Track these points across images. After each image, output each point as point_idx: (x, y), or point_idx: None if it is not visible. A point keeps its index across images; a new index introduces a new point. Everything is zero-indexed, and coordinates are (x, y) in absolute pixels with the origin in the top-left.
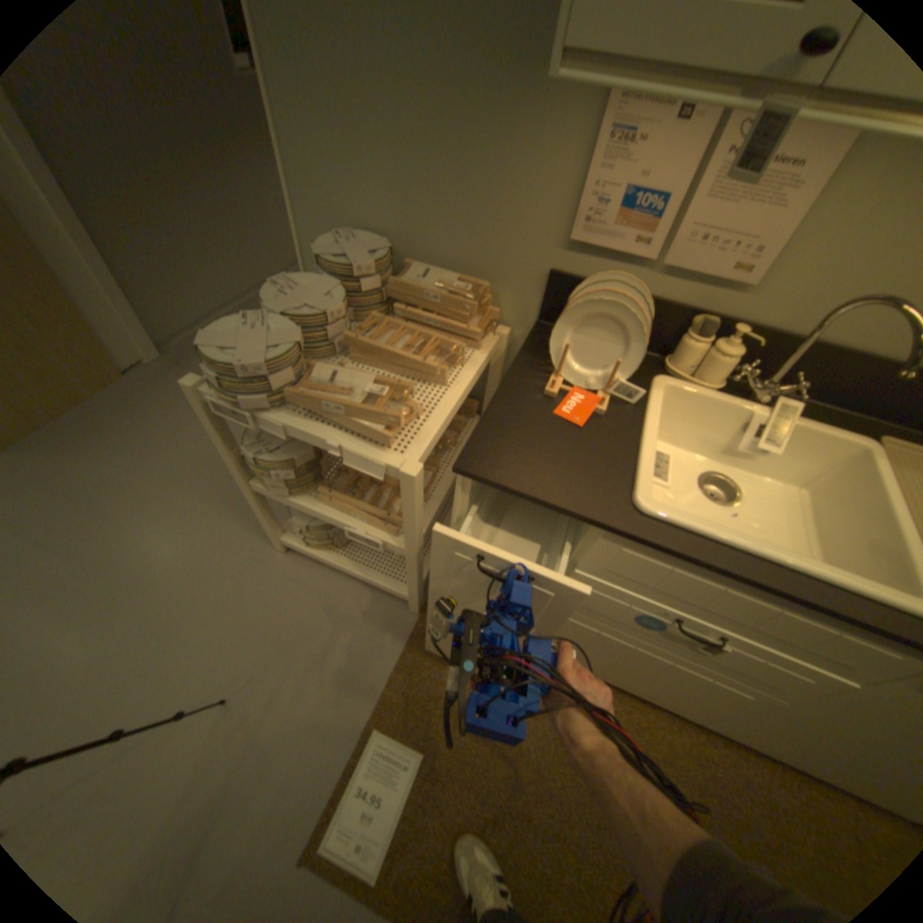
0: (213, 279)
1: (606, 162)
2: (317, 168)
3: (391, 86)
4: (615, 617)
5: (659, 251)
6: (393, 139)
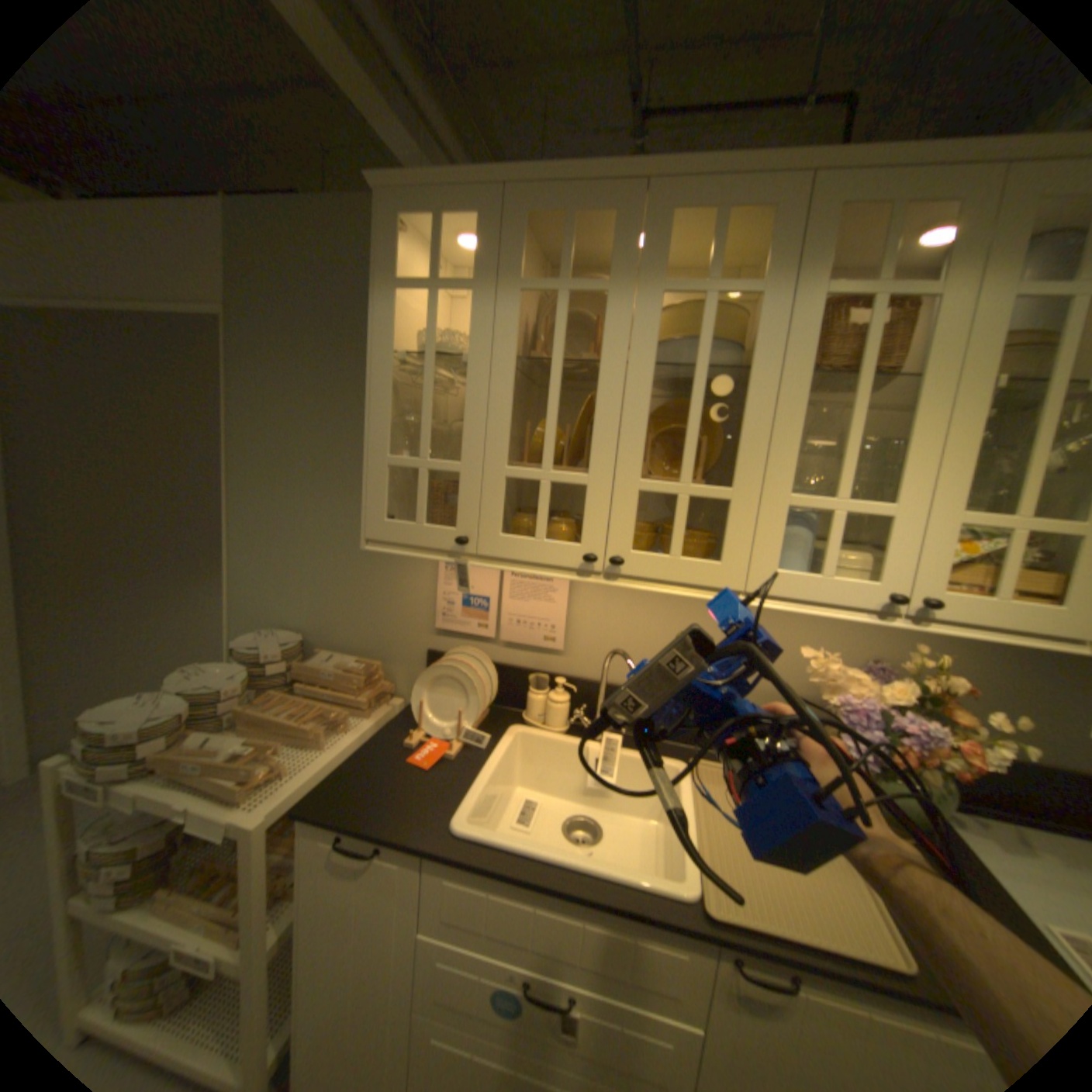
0: (144, 685)
1: (448, 583)
2: (256, 590)
3: (315, 545)
4: (472, 1007)
5: (496, 633)
6: (314, 573)
